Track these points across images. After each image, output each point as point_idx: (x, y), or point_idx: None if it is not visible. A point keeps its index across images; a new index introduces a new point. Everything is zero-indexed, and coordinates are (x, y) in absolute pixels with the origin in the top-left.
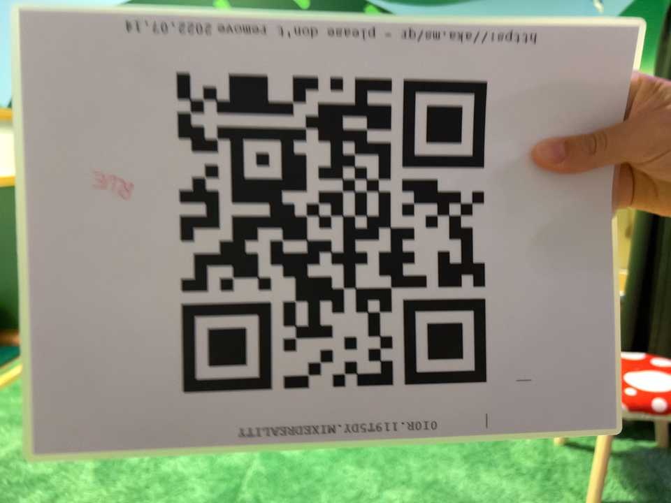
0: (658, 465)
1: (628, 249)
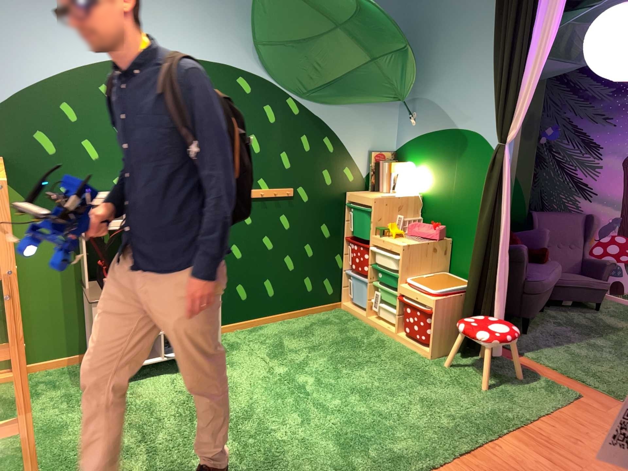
0: (480, 361)
1: (441, 260)
